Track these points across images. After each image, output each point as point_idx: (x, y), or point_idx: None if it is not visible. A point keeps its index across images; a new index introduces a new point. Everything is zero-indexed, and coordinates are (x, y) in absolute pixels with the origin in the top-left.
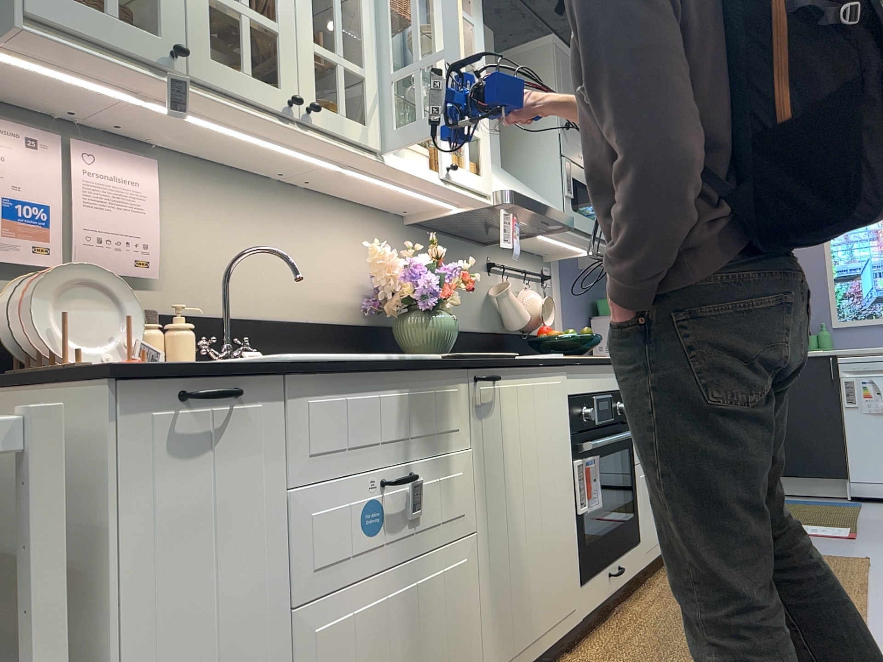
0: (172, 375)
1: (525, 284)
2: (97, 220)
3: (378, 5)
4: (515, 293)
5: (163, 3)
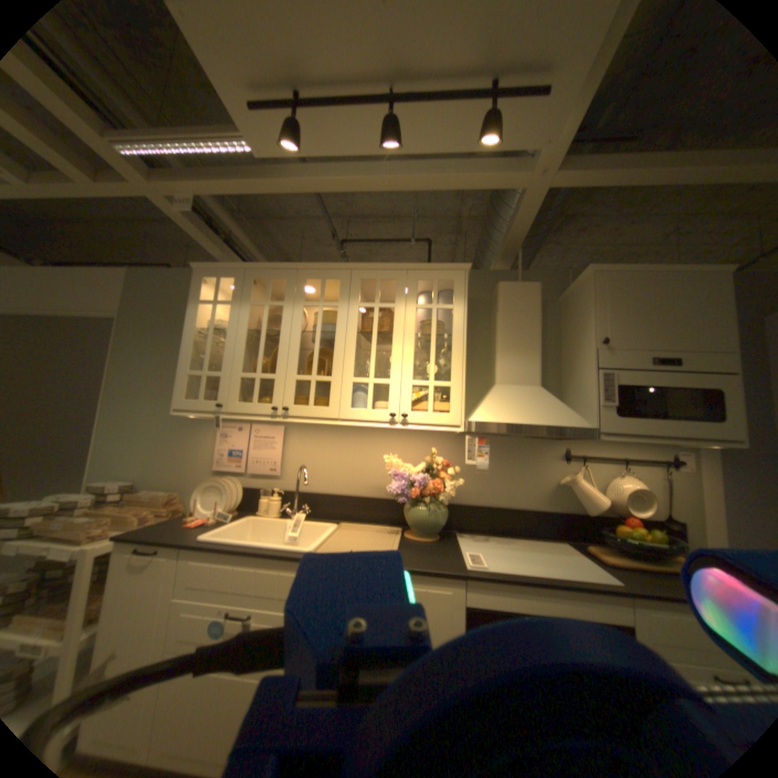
0: (130, 544)
1: (630, 471)
2: (257, 454)
3: (348, 336)
4: (587, 482)
5: (221, 388)
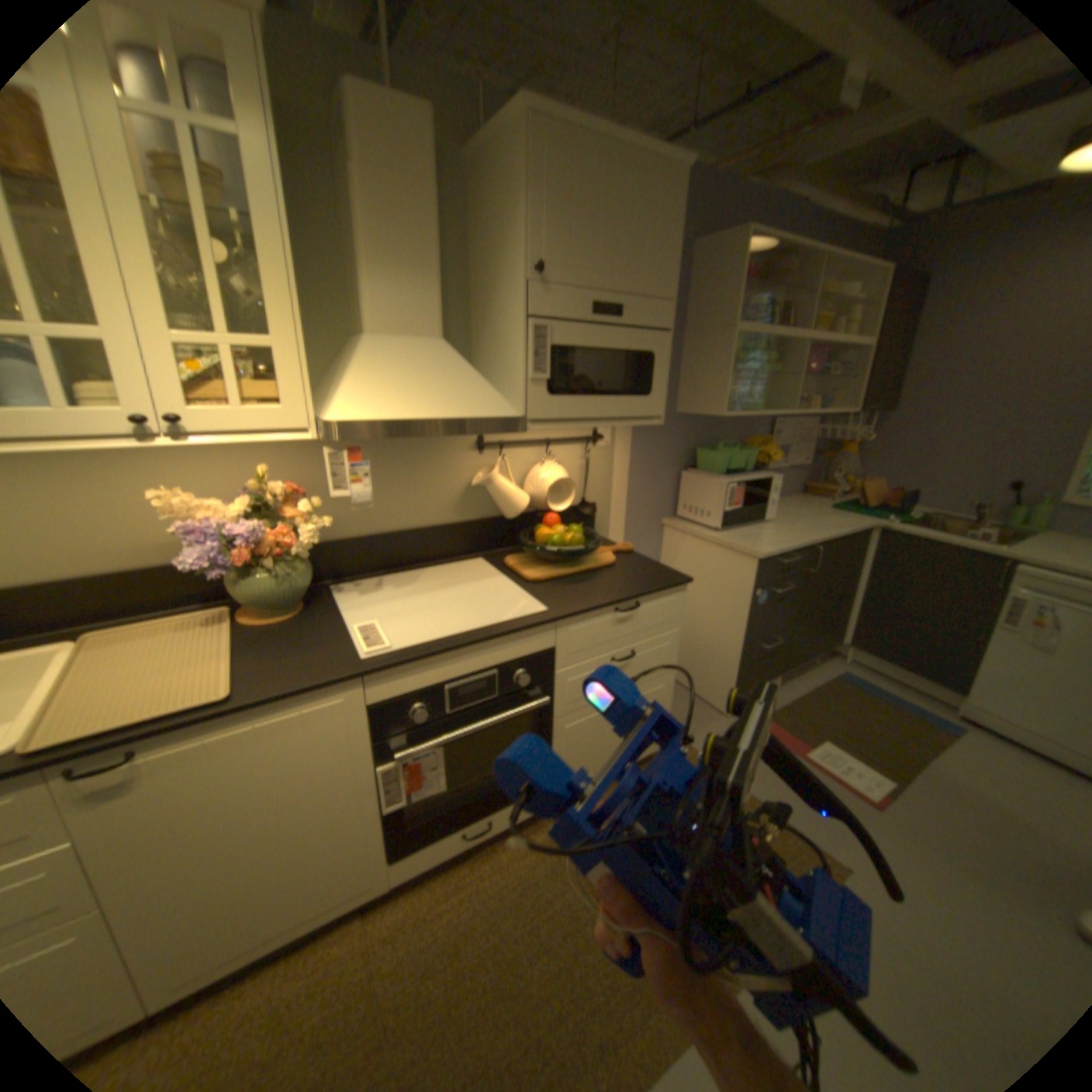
0: None
1: (550, 453)
2: None
3: None
4: (505, 478)
5: None
